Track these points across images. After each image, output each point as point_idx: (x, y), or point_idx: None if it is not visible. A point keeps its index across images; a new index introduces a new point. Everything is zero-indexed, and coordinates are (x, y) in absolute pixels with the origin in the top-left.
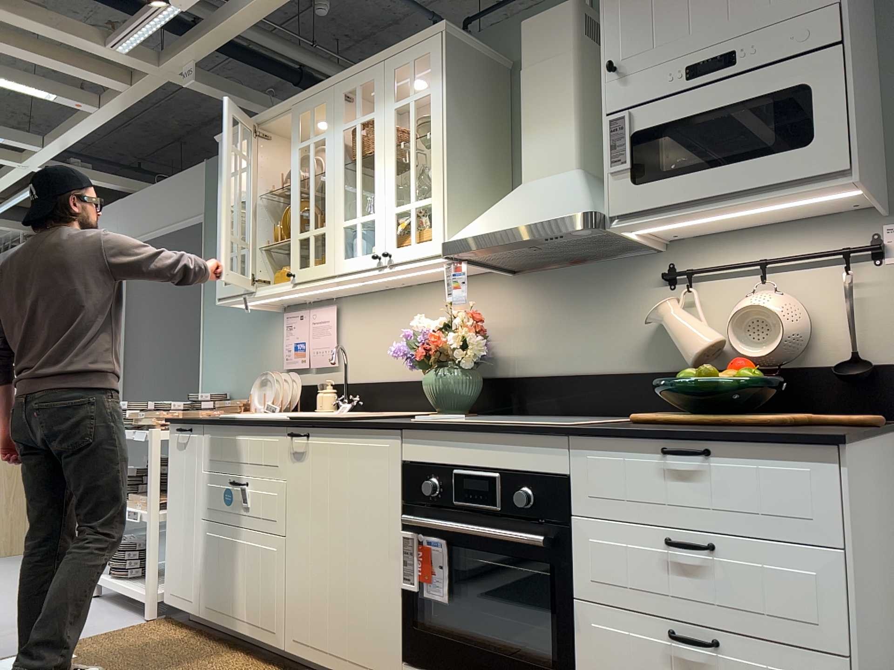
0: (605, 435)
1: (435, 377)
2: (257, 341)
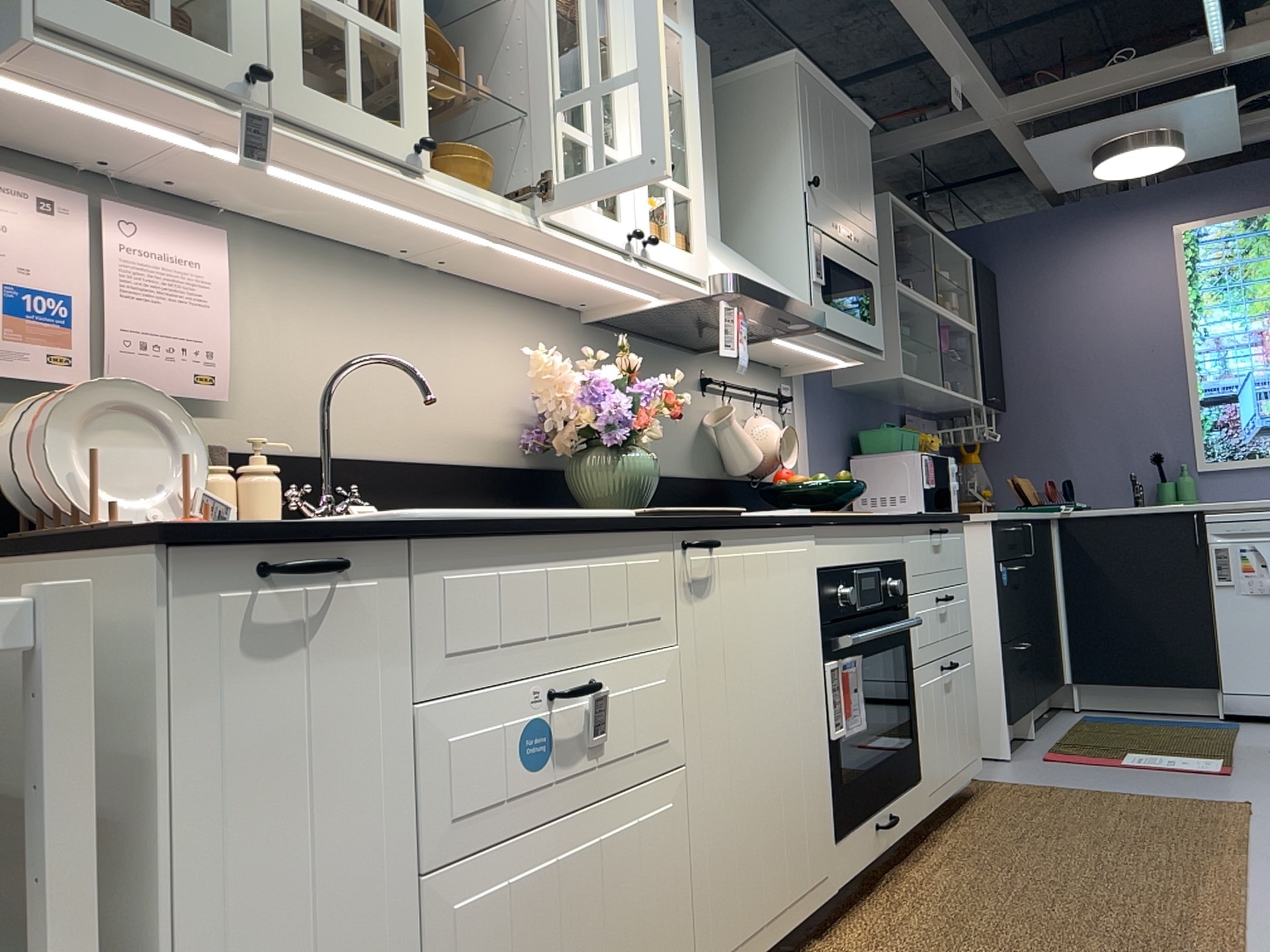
0: (921, 521)
1: (635, 460)
2: None
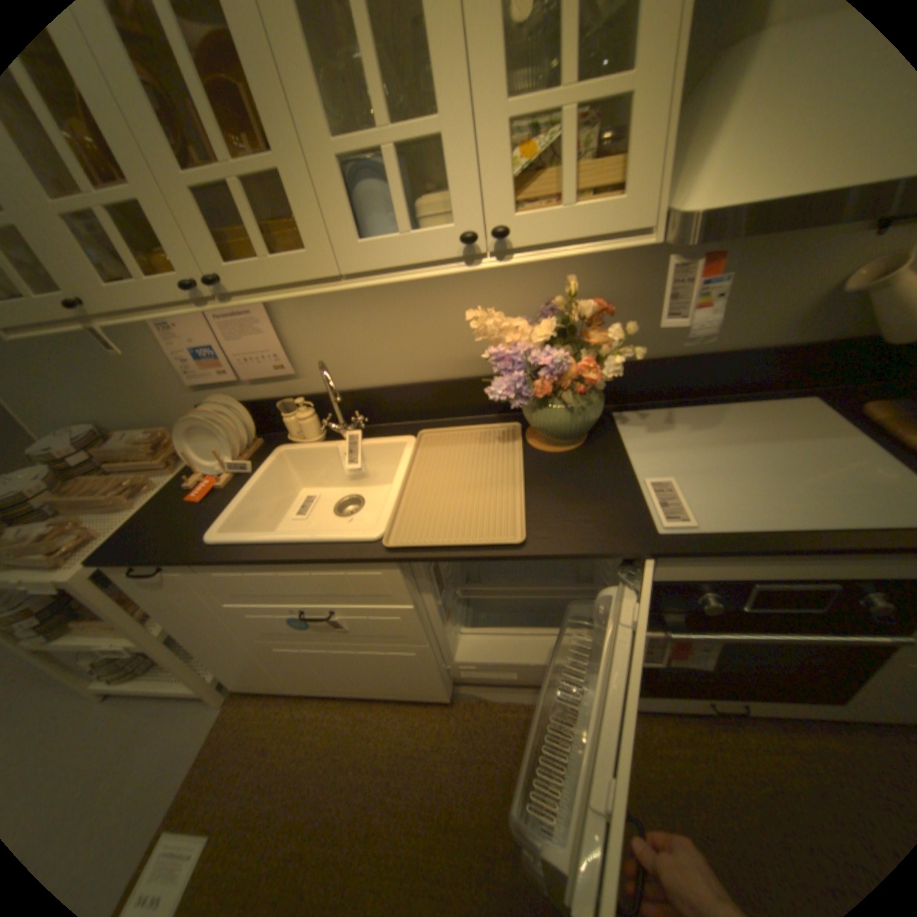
0: None
1: (558, 410)
2: (98, 350)
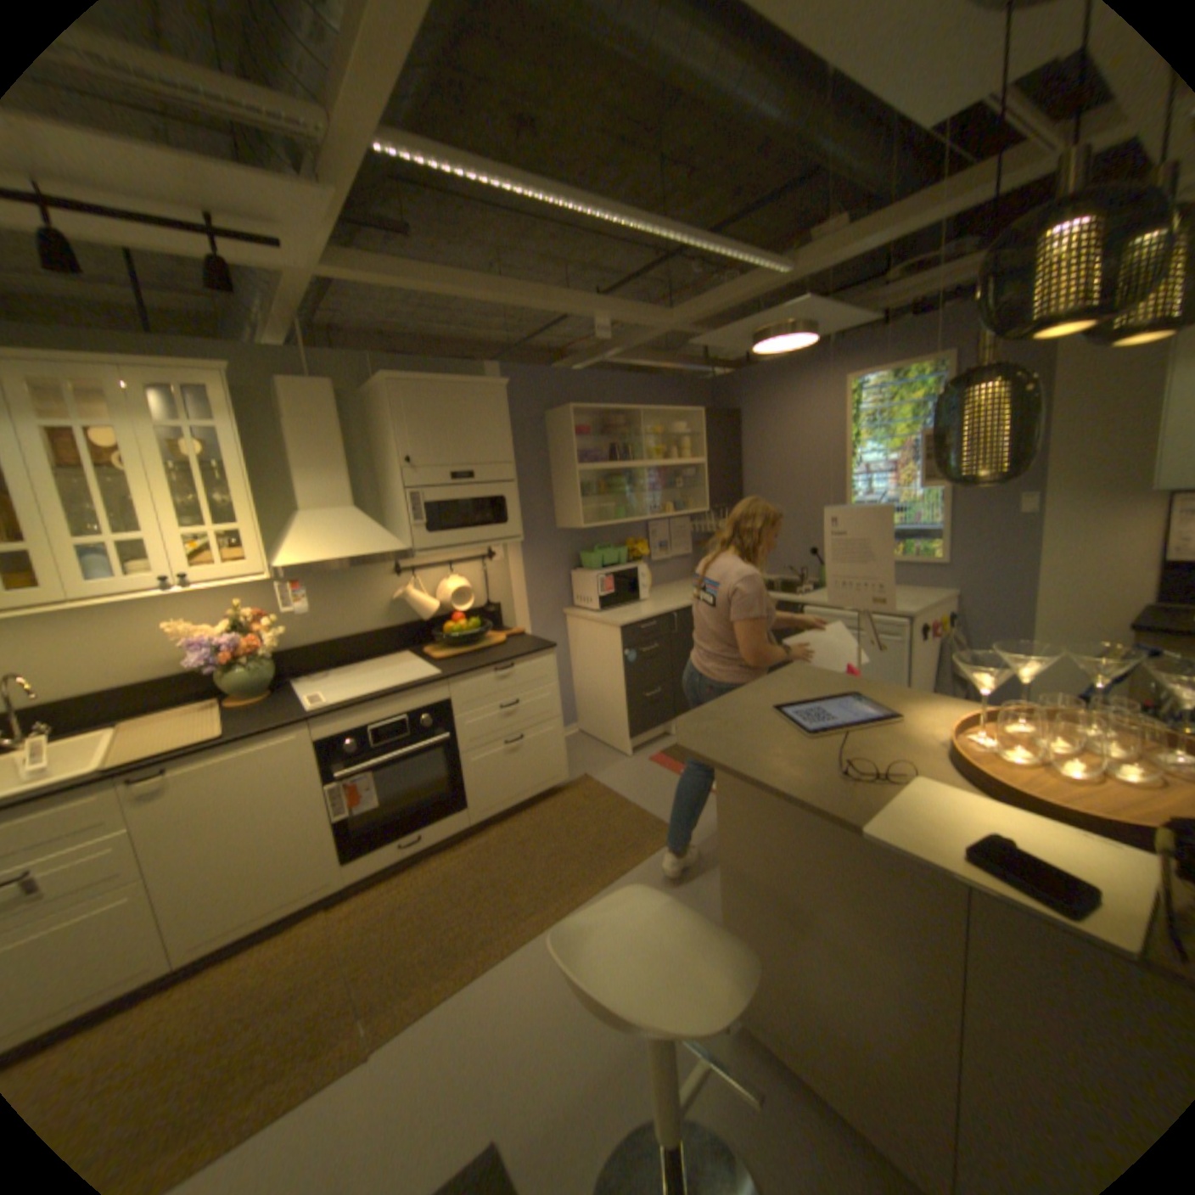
0: (470, 672)
1: (242, 672)
2: None
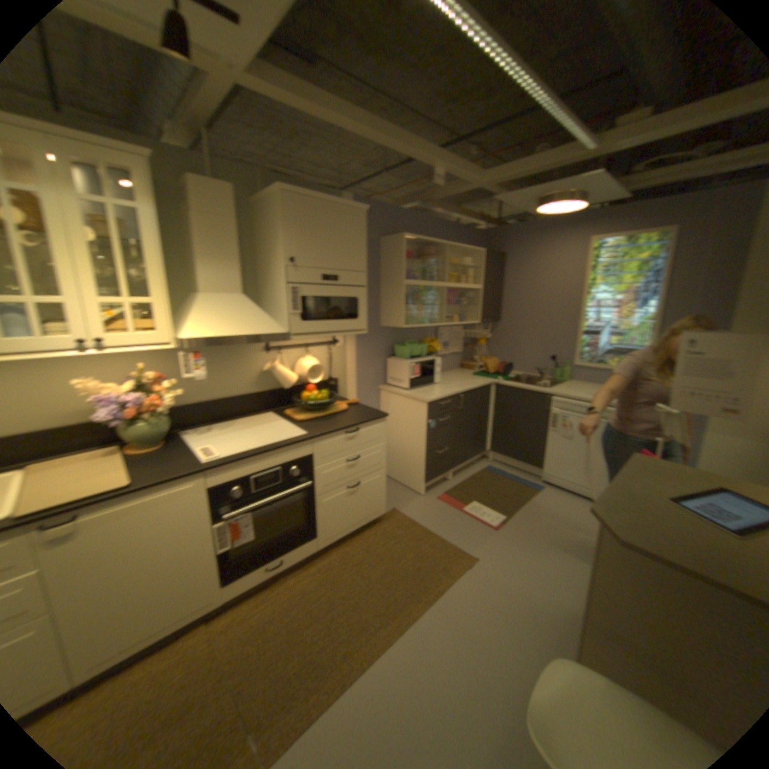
0: (327, 434)
1: (140, 427)
2: None
